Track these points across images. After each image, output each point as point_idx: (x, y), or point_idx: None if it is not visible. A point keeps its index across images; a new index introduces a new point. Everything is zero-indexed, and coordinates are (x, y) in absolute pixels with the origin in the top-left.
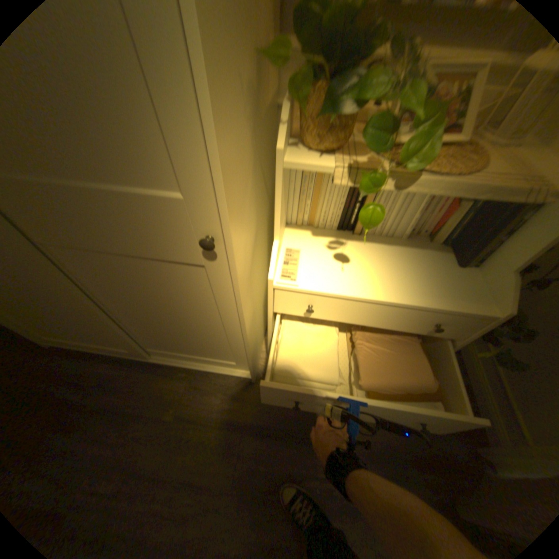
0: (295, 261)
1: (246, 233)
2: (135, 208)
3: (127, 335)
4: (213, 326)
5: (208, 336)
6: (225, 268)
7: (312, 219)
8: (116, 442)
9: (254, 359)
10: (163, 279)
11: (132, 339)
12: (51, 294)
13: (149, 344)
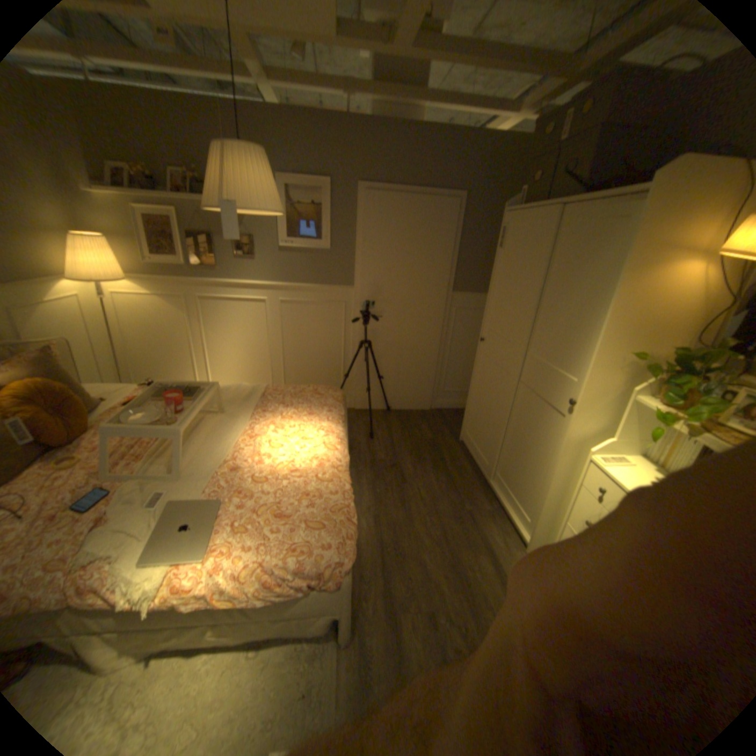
0: (622, 464)
1: (597, 418)
2: (562, 381)
3: (502, 452)
4: (545, 468)
5: (537, 477)
6: (574, 422)
7: (669, 465)
8: (444, 491)
9: (546, 533)
10: (547, 420)
11: (501, 458)
12: (502, 406)
13: (504, 469)
